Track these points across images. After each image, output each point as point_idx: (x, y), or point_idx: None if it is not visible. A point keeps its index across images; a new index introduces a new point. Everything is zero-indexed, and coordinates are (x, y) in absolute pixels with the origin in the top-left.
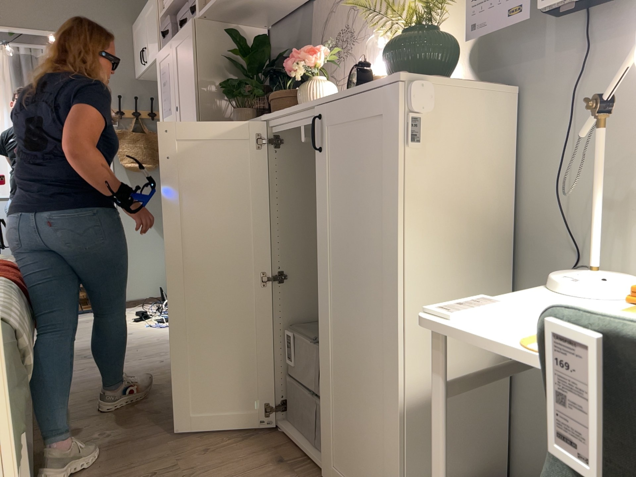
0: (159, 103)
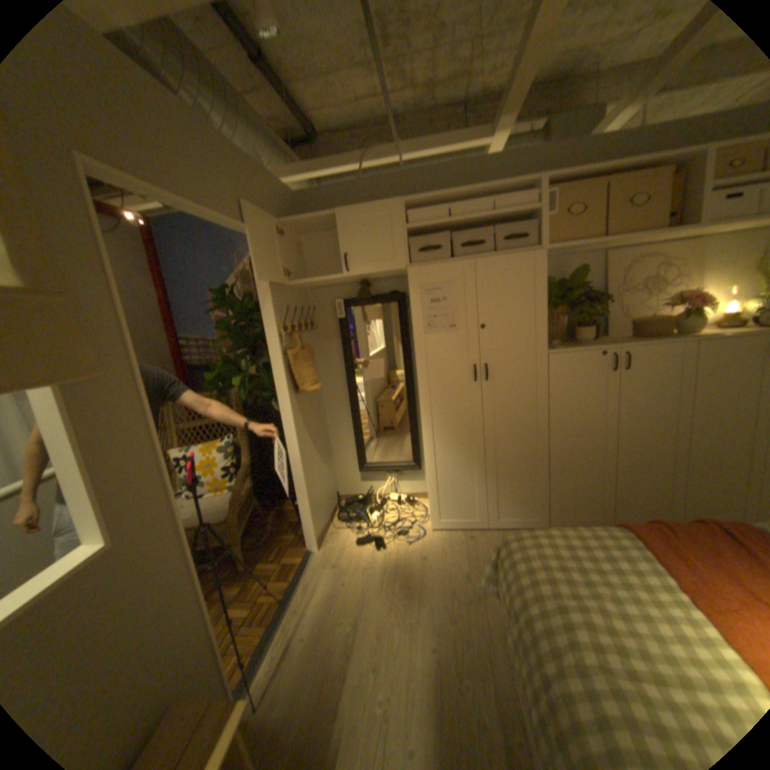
0: (416, 320)
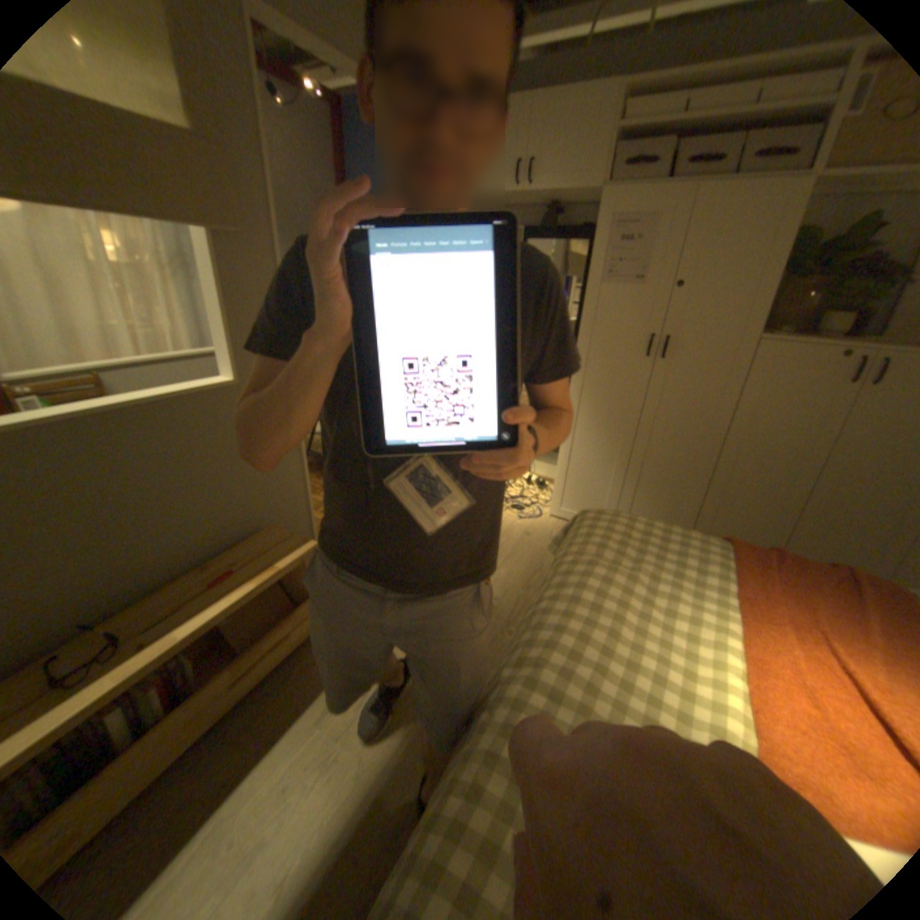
0: (597, 259)
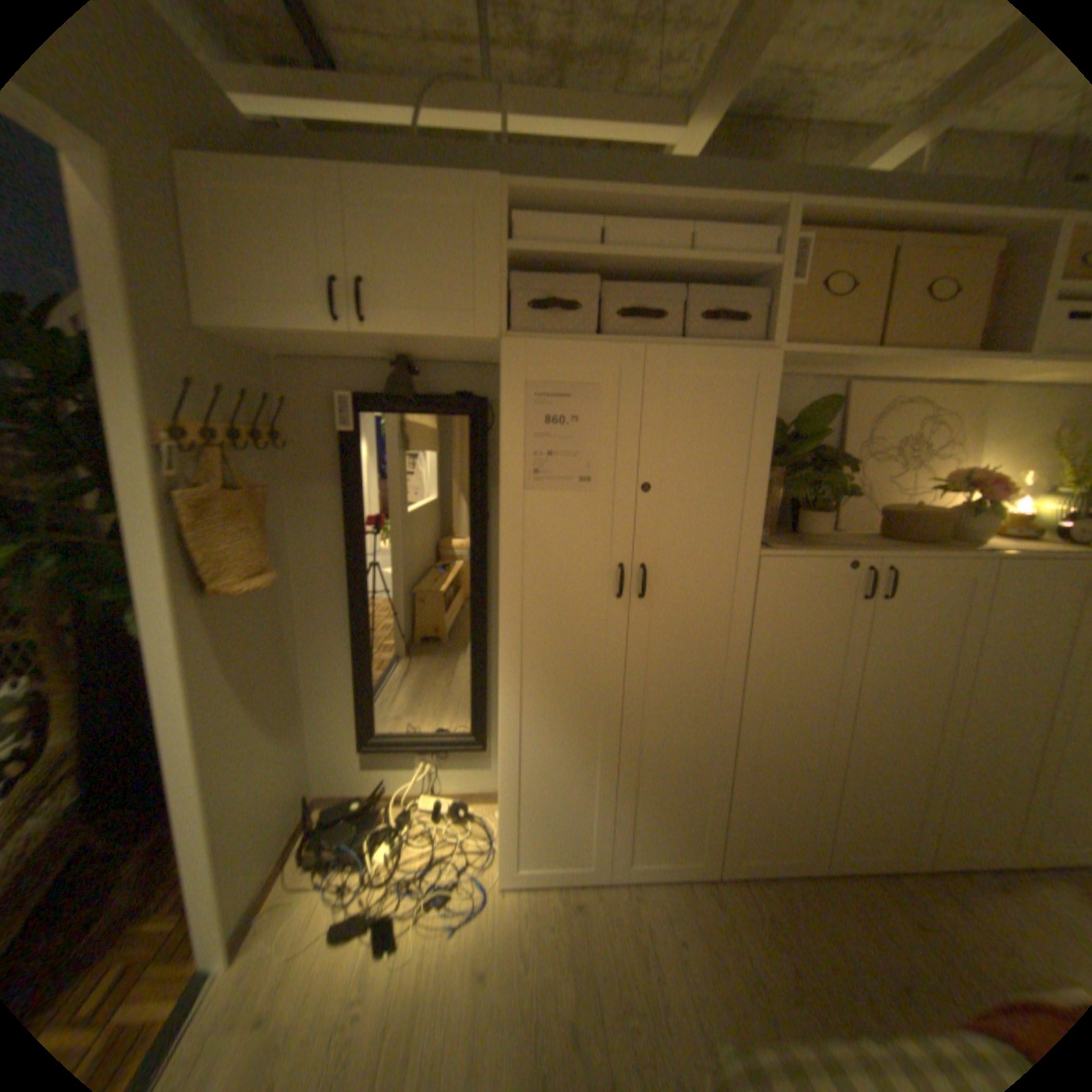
0: (510, 455)
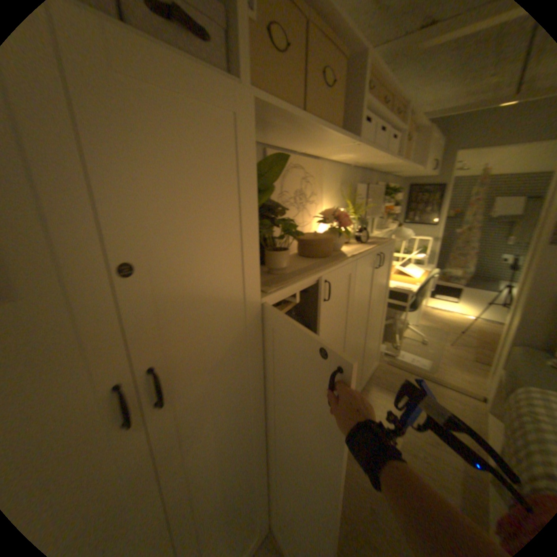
0: None
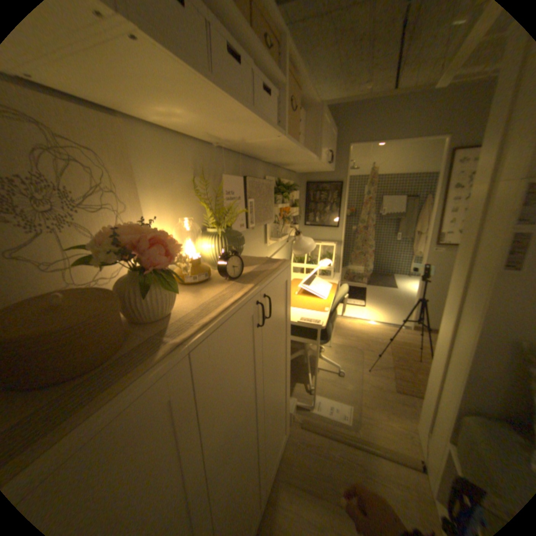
0: None
